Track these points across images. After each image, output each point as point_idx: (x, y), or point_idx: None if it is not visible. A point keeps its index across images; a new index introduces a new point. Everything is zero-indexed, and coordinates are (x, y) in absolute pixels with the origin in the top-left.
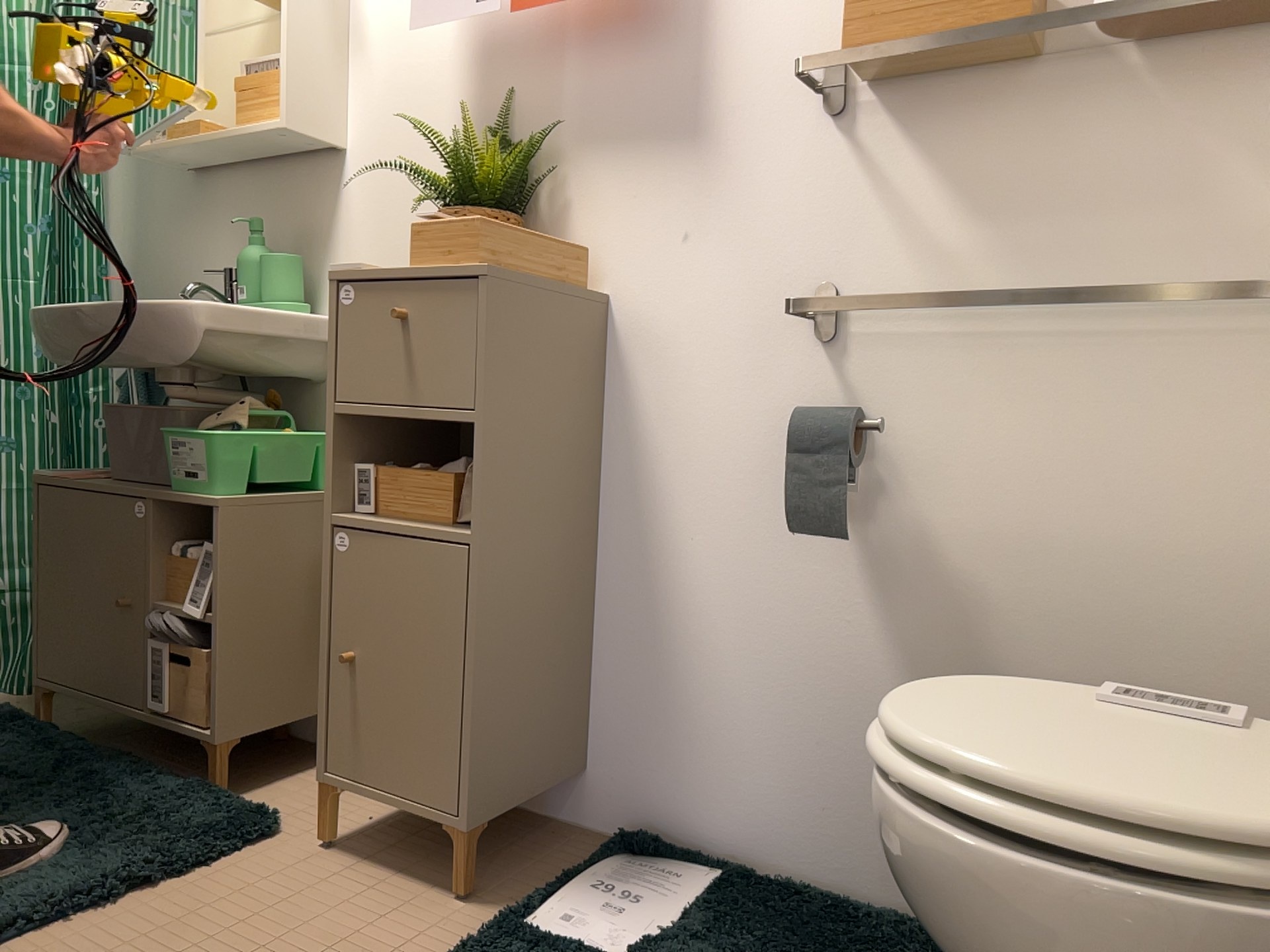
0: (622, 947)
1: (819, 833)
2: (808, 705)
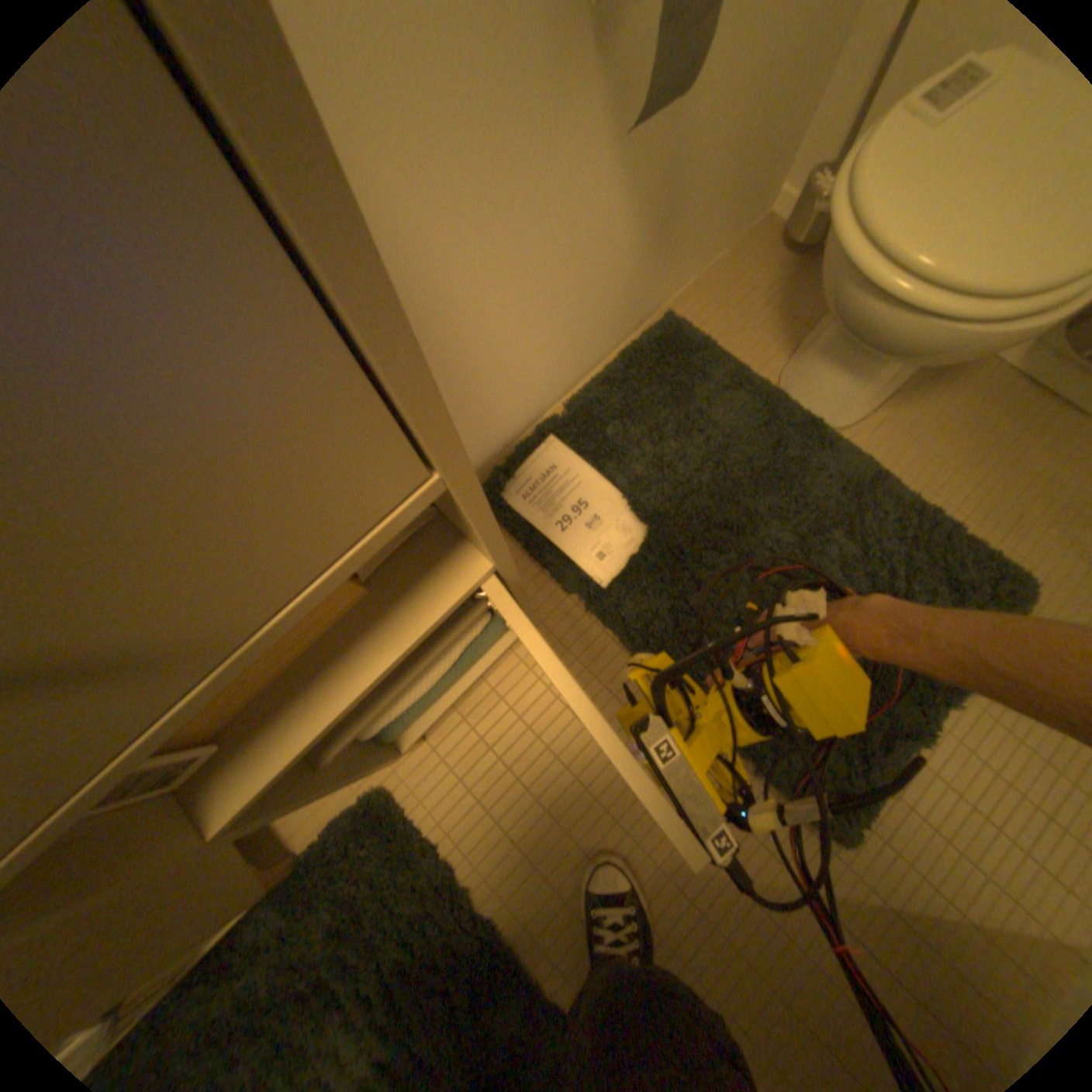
0: (638, 531)
1: (576, 362)
2: (567, 295)
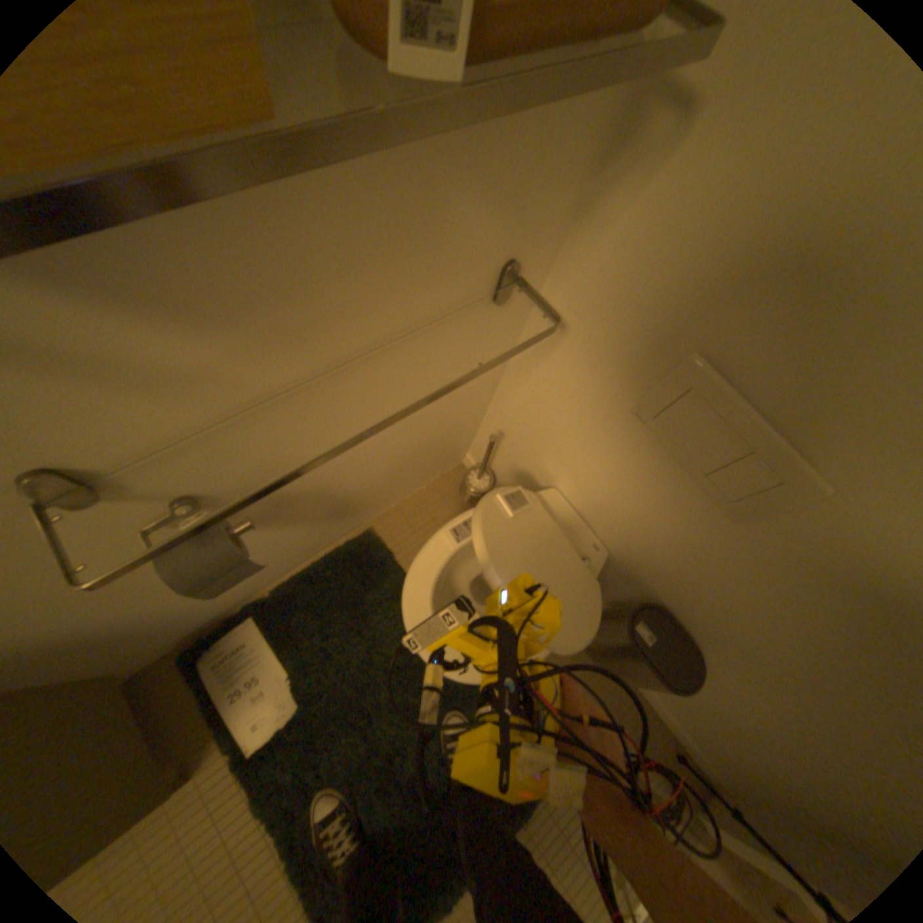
0: (291, 708)
1: (278, 571)
2: None
